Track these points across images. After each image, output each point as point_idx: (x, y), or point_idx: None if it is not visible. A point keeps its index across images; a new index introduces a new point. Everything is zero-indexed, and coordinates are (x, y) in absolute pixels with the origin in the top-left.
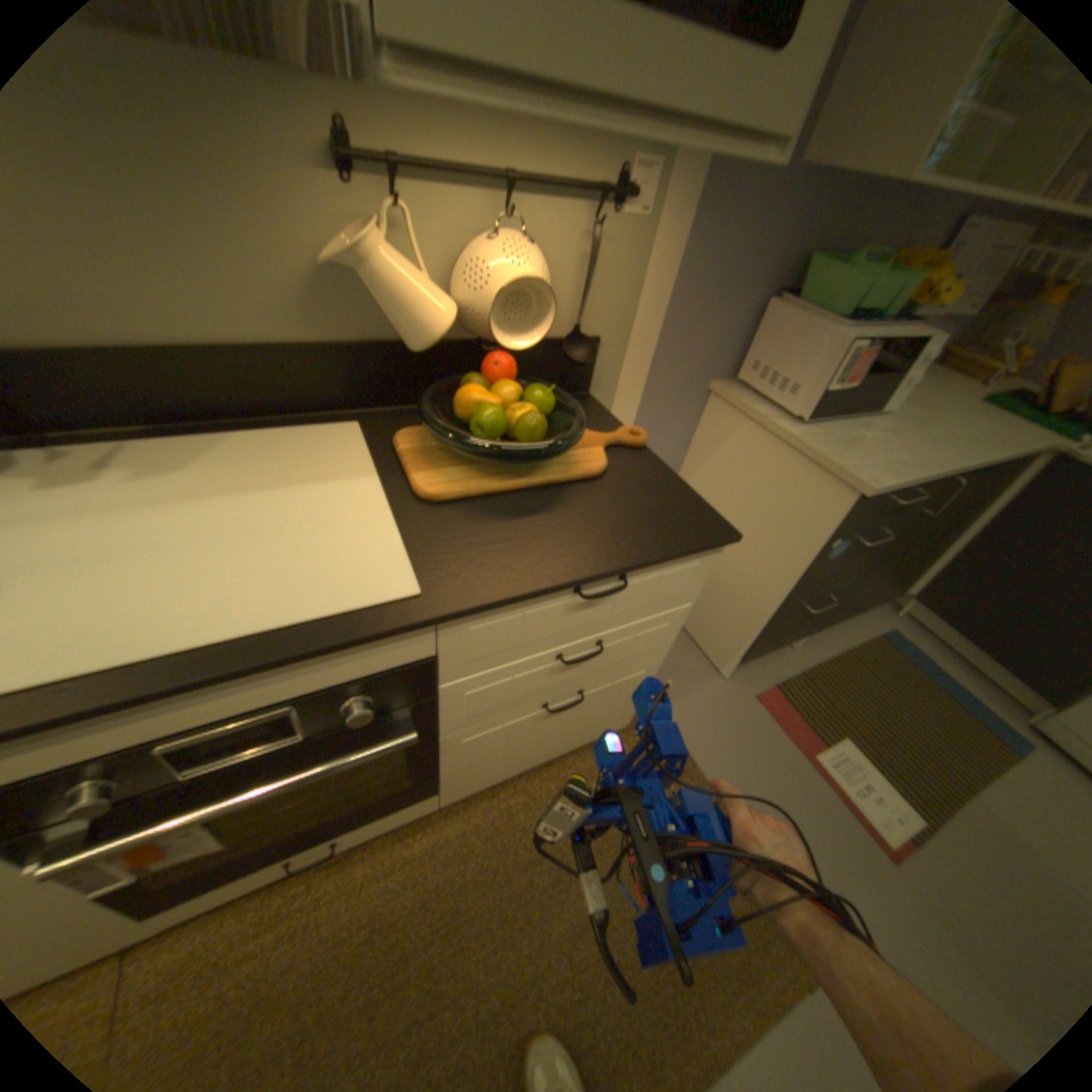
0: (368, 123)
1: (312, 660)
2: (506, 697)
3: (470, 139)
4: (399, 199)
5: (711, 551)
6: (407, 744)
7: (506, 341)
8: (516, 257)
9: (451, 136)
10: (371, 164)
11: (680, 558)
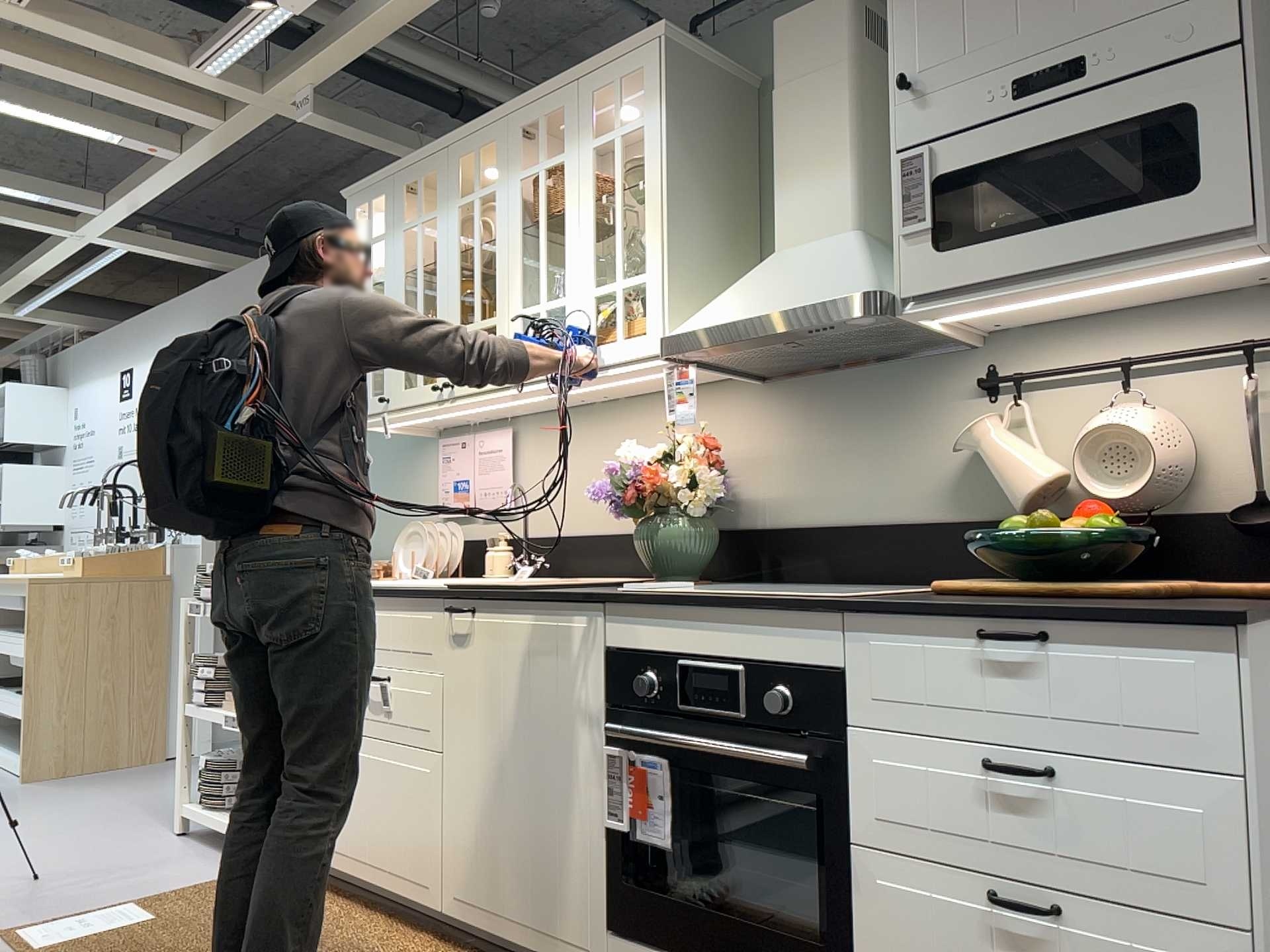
0: (1009, 362)
1: (762, 621)
2: (926, 812)
3: (1092, 349)
4: (1025, 401)
5: (1210, 640)
6: (798, 762)
7: (1126, 501)
8: (1117, 416)
9: (1075, 352)
10: (1010, 385)
11: (1121, 619)
